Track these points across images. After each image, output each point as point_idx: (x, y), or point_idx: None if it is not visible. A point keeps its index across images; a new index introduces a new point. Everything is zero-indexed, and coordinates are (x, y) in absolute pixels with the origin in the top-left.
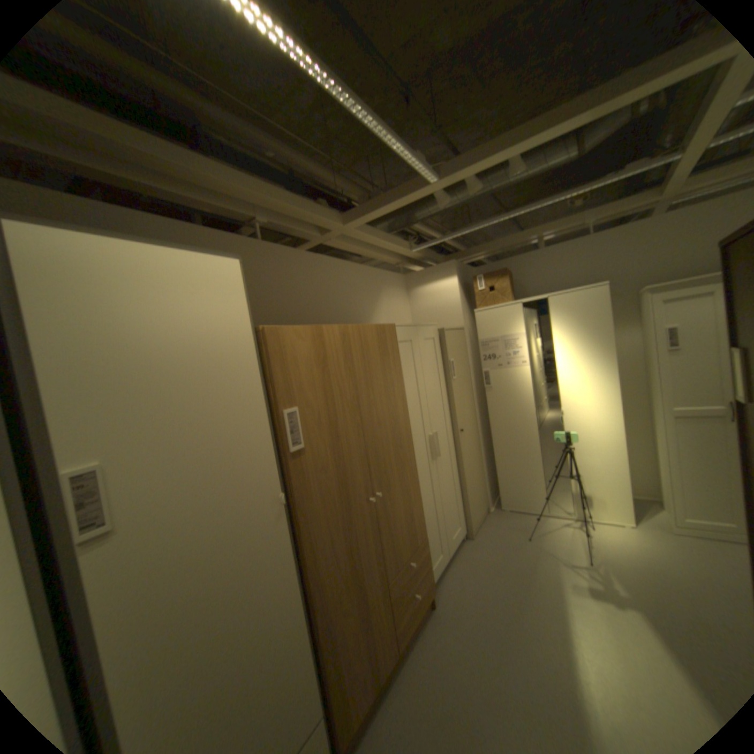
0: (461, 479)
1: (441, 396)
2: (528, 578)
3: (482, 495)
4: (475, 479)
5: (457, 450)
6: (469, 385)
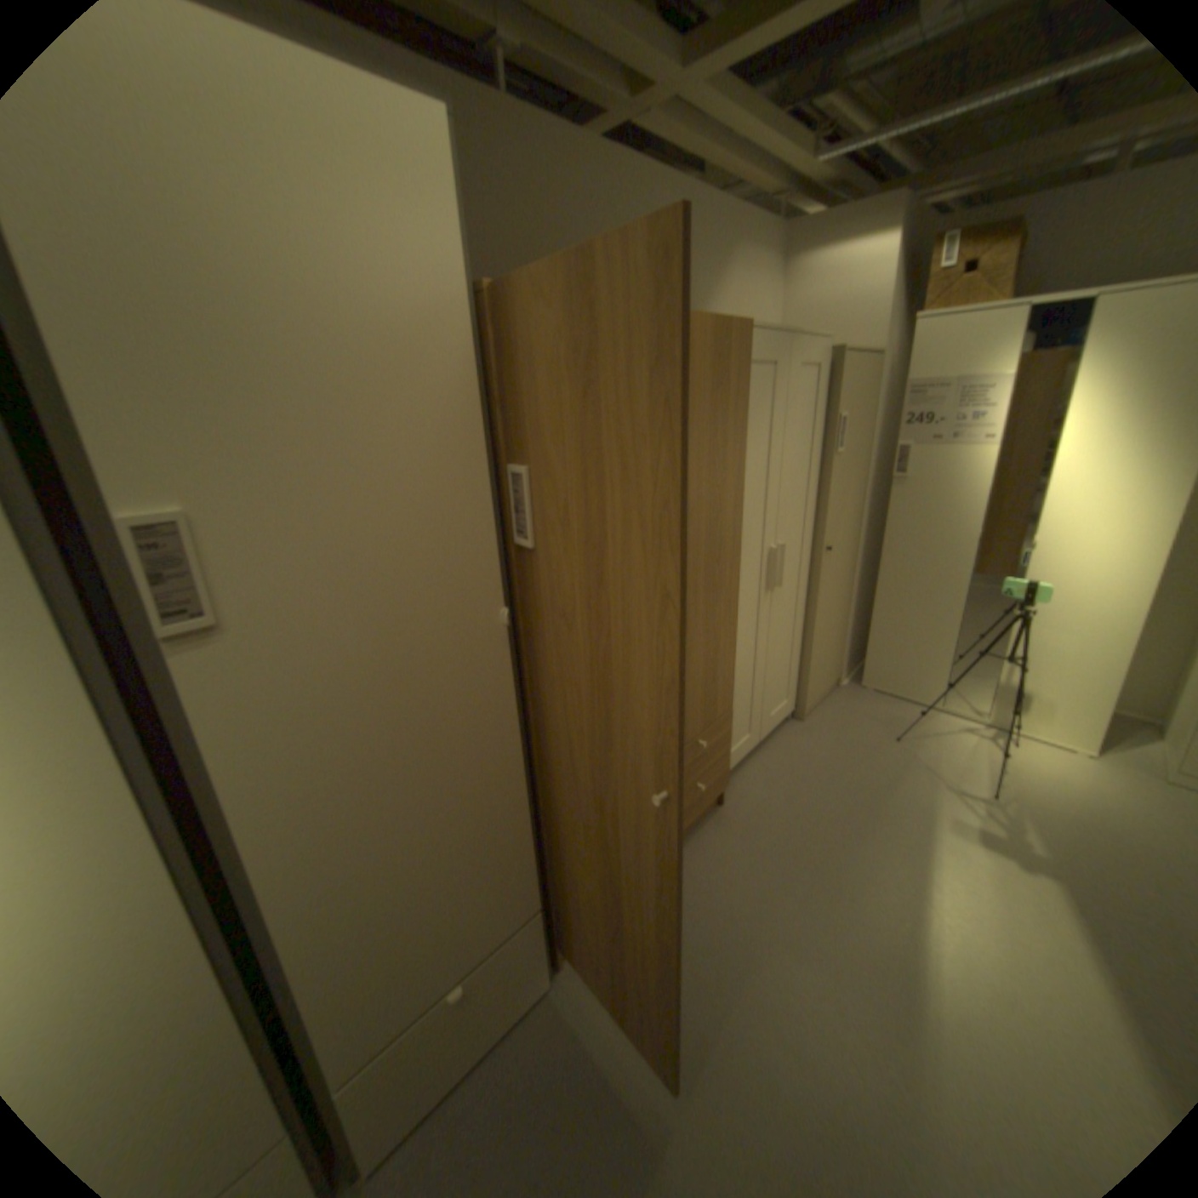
0: (807, 627)
1: (809, 481)
2: (881, 793)
3: (835, 658)
4: (831, 632)
5: (812, 581)
6: (865, 468)
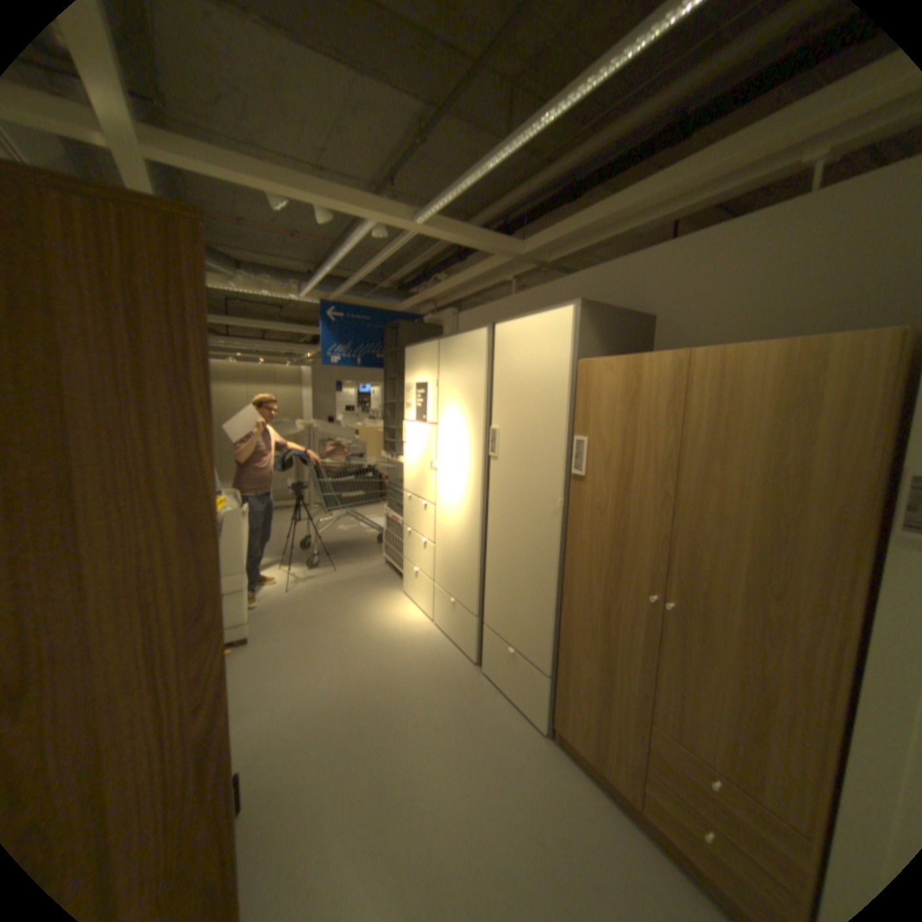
0: None
1: None
2: None
3: None
4: None
5: None
6: None
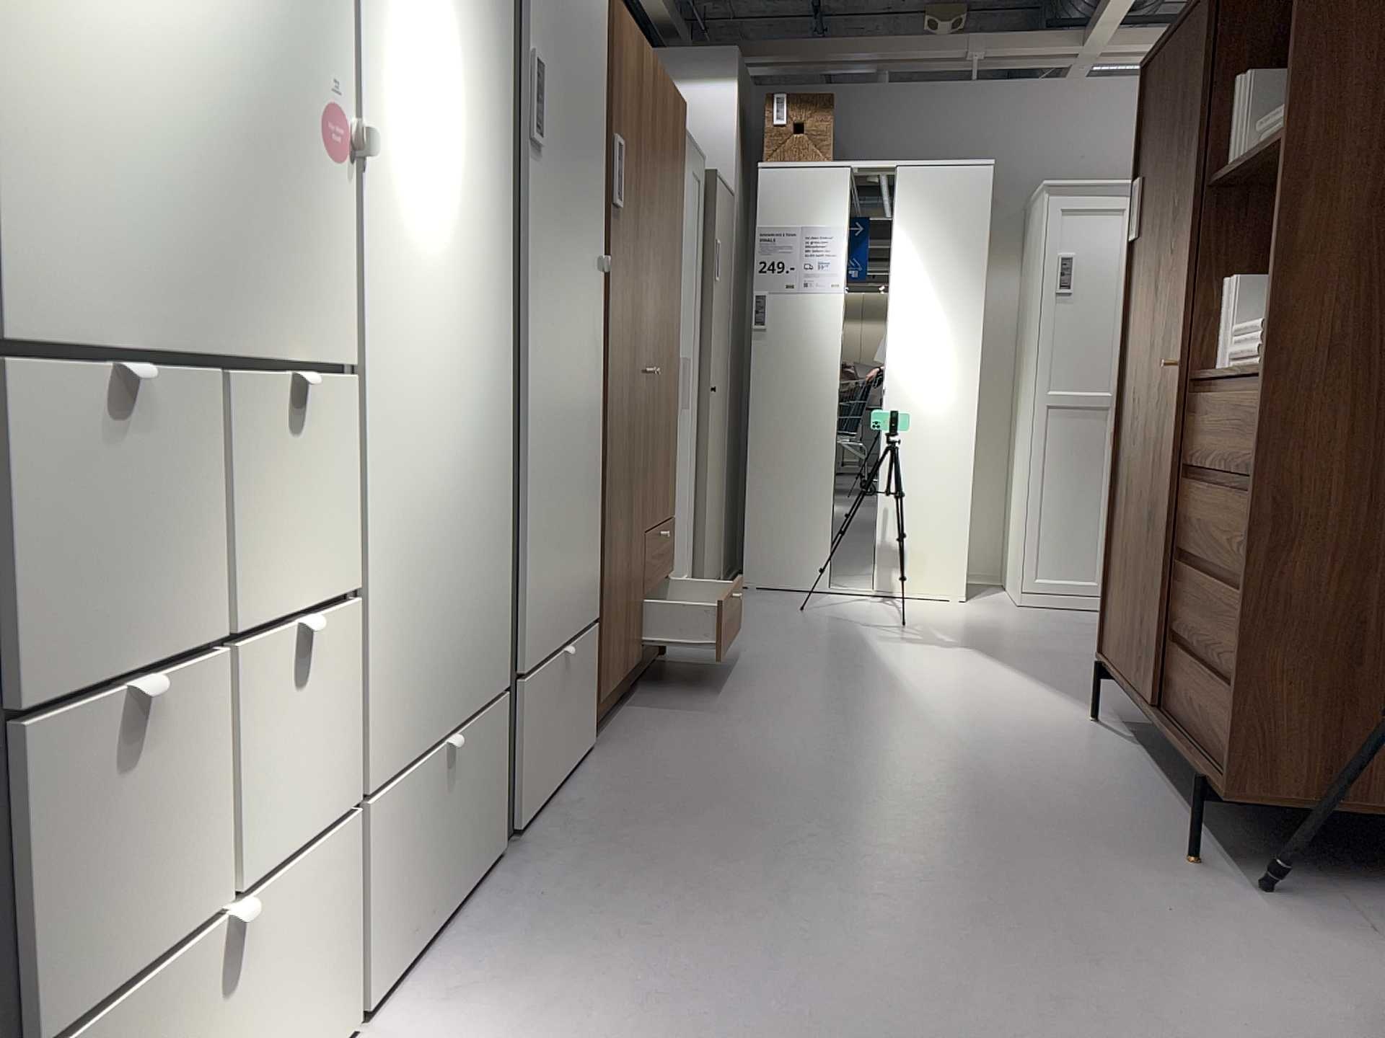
0: (698, 482)
1: (695, 301)
2: (810, 634)
3: (718, 541)
4: (715, 500)
5: (700, 423)
6: (728, 312)
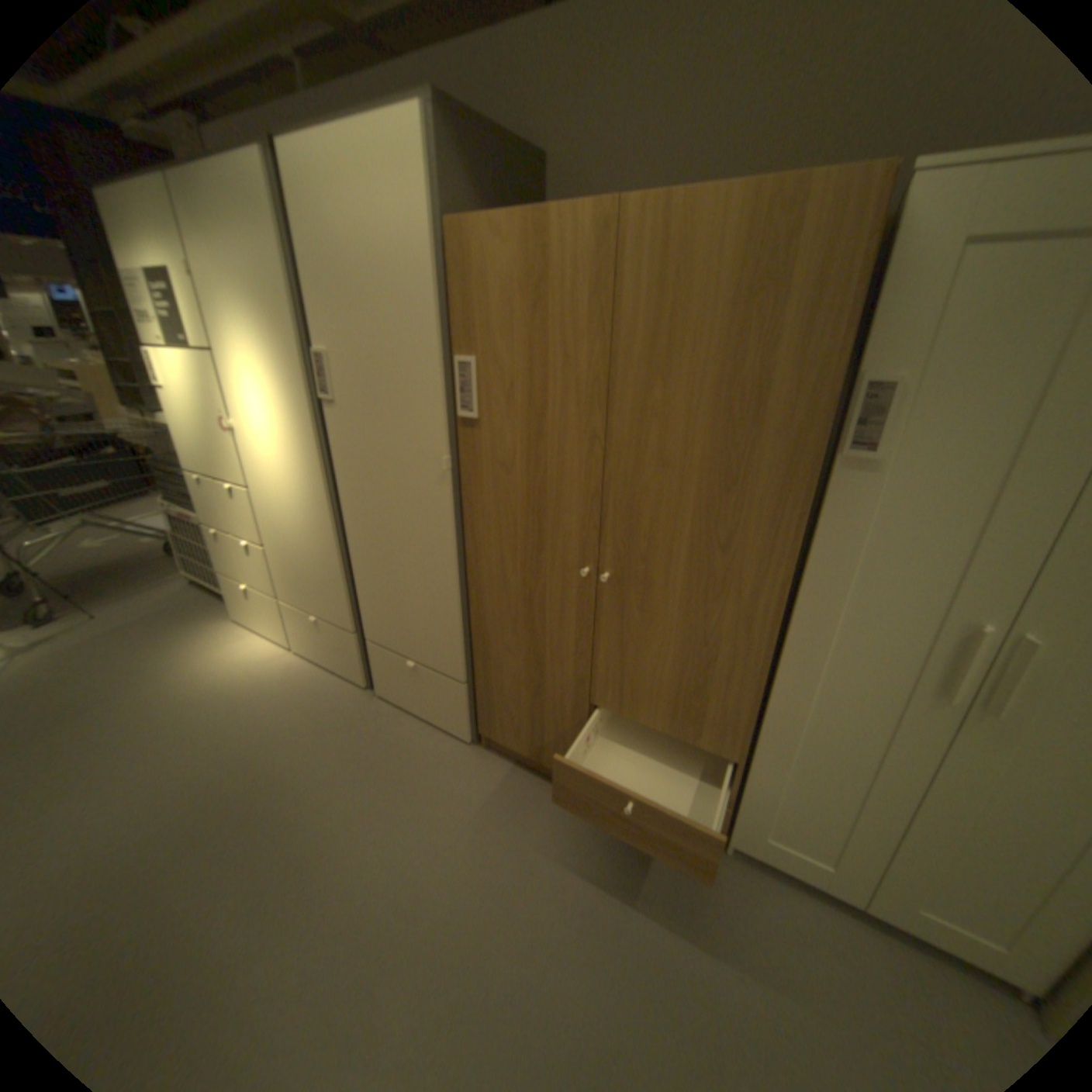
0: None
1: None
2: None
3: None
4: None
5: None
6: None
